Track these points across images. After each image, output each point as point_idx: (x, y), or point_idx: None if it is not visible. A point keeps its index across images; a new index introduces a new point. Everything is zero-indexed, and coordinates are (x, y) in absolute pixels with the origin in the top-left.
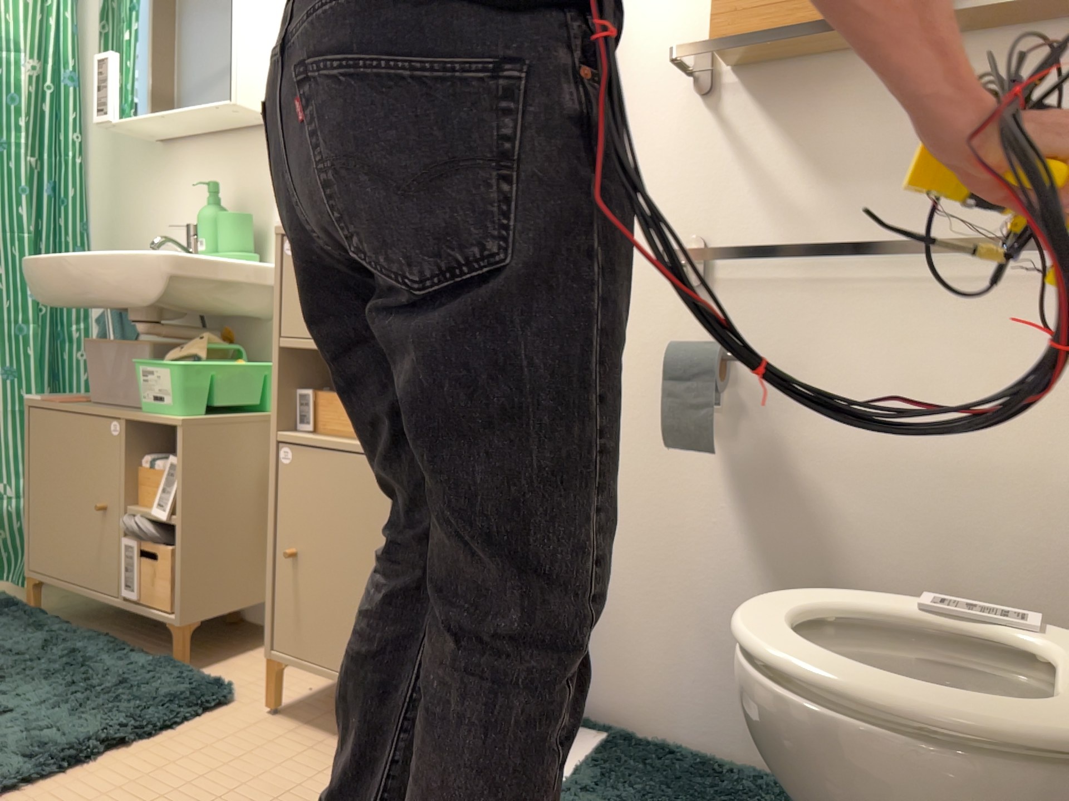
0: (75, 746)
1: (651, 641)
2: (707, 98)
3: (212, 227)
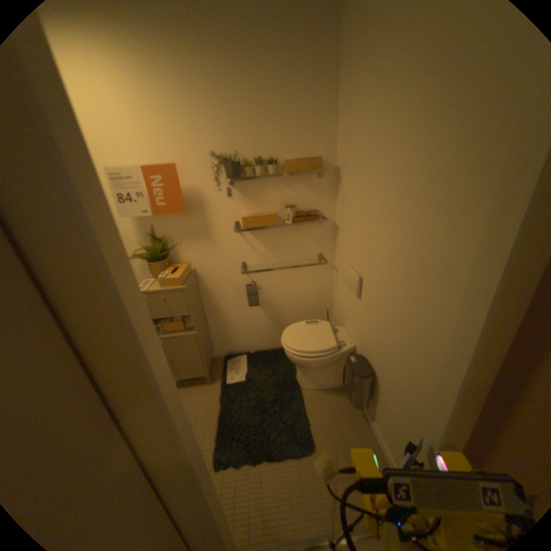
0: None
1: (249, 337)
2: (240, 232)
3: None
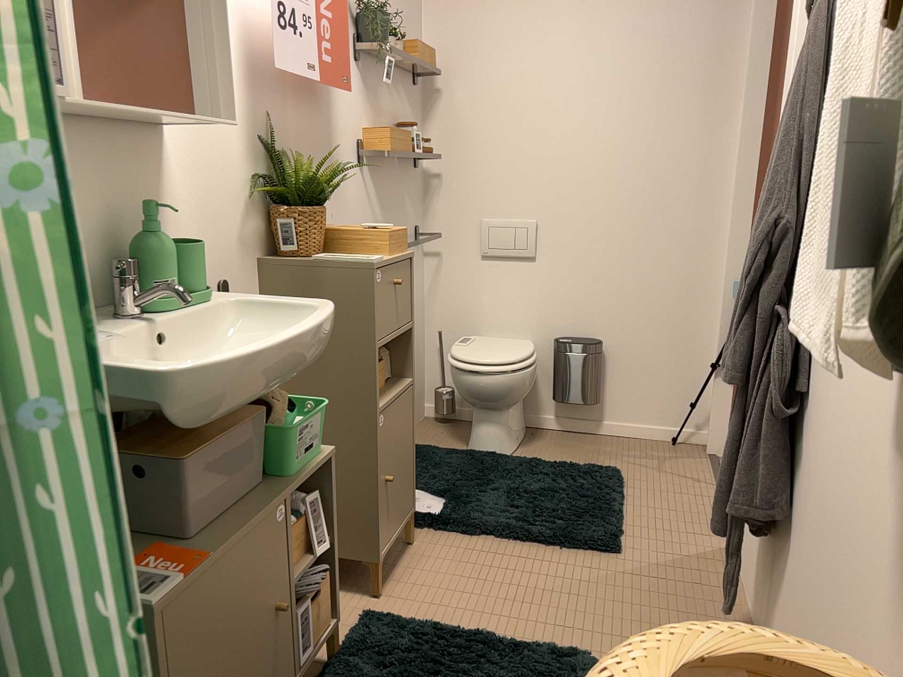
0: (490, 634)
1: None
2: (363, 166)
3: (175, 259)
